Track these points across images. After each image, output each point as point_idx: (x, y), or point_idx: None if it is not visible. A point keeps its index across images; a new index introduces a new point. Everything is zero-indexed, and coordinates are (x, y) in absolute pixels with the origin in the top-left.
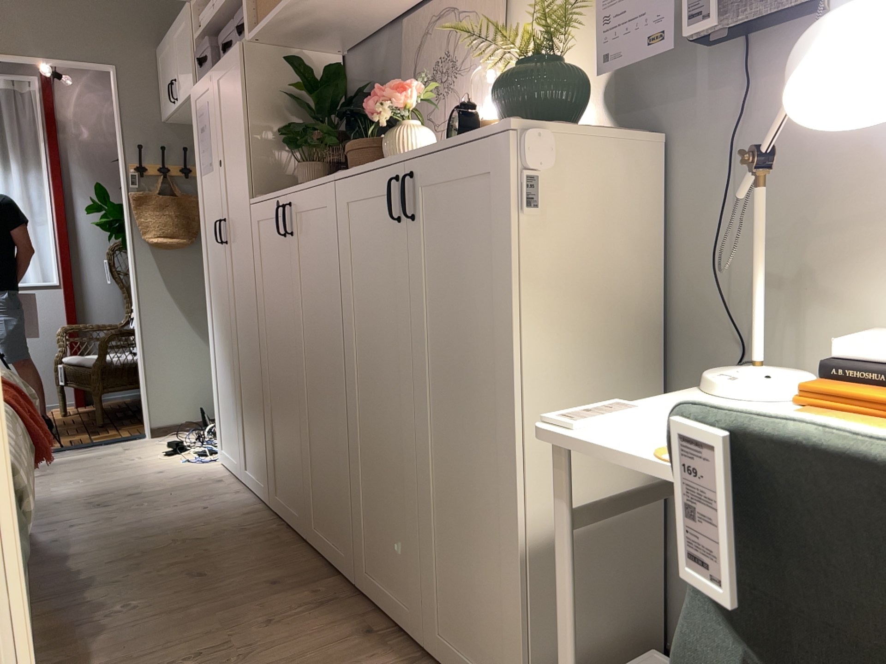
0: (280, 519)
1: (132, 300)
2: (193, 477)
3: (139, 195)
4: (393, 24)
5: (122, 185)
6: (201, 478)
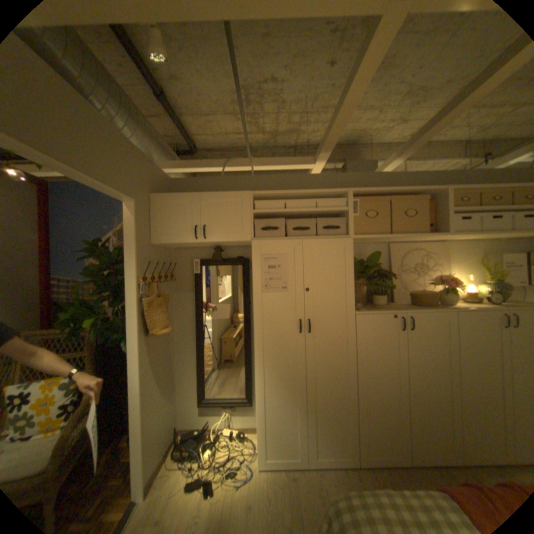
0: (372, 469)
1: (129, 387)
2: (276, 491)
3: (151, 300)
4: (378, 242)
5: (131, 293)
6: (281, 487)
